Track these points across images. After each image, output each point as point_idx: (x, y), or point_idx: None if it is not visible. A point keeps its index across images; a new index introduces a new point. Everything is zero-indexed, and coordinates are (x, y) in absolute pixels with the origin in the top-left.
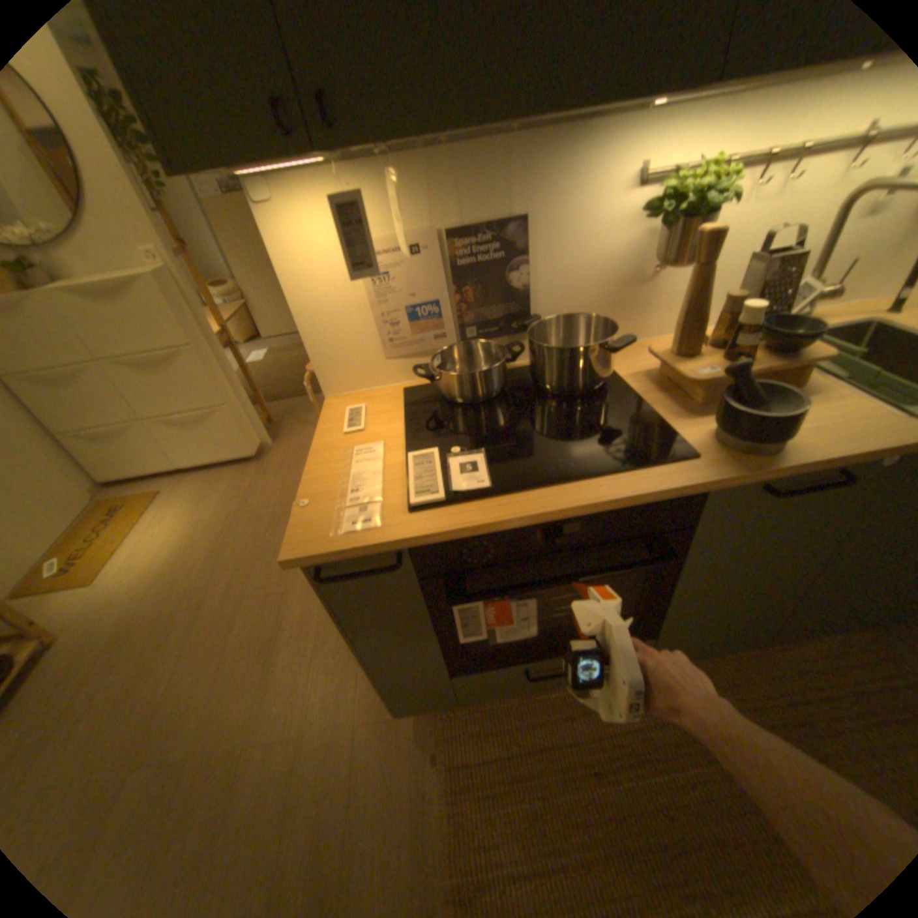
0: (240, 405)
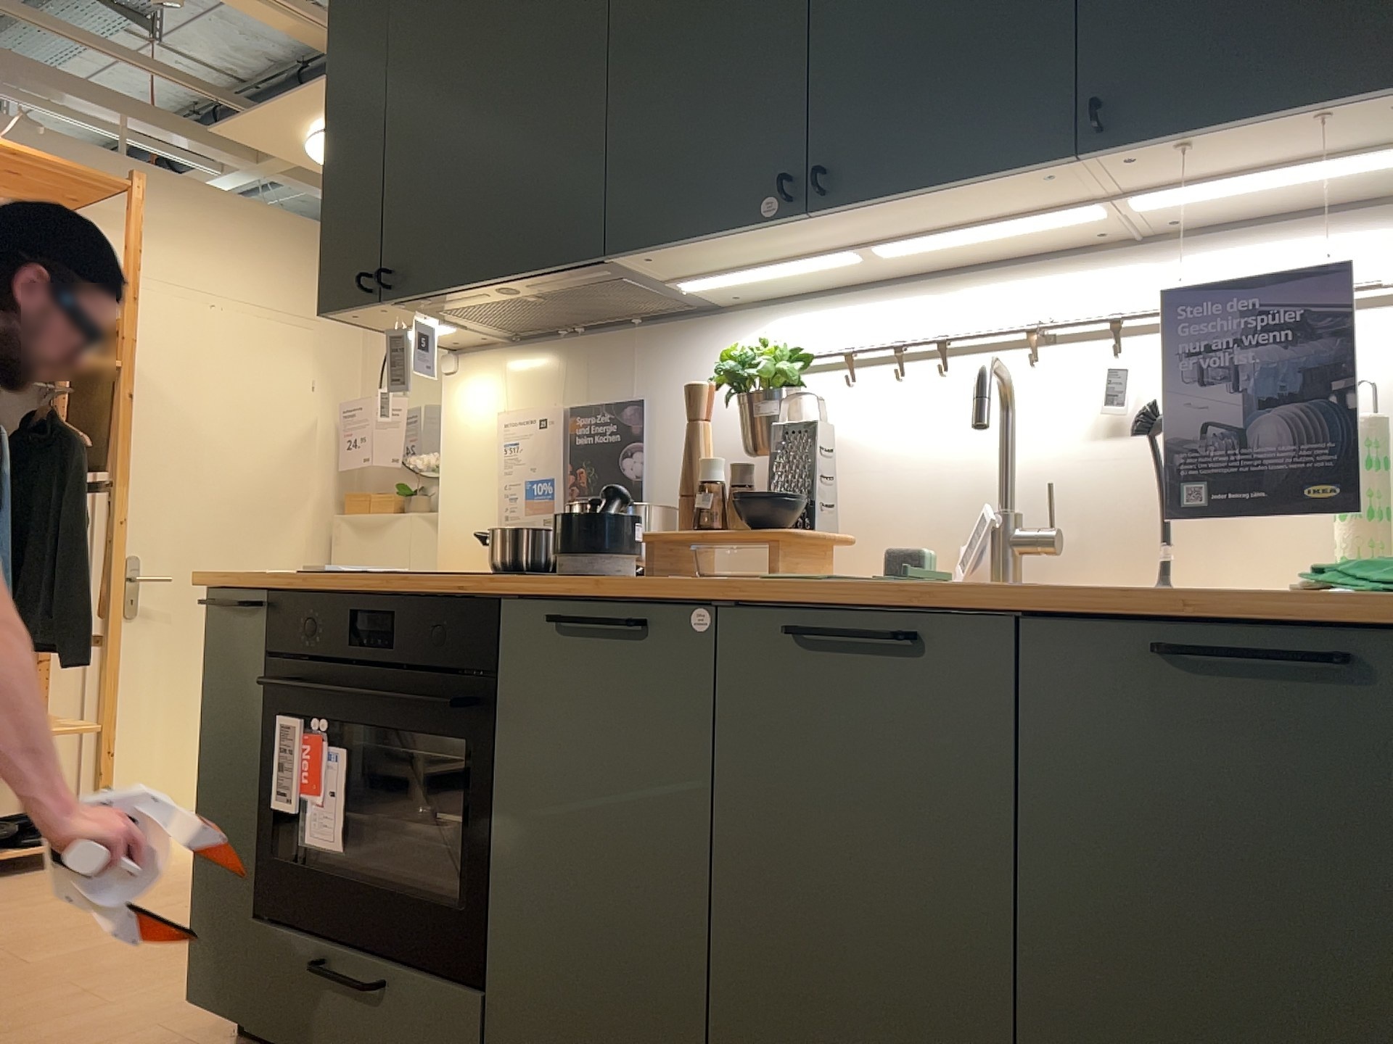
0: None
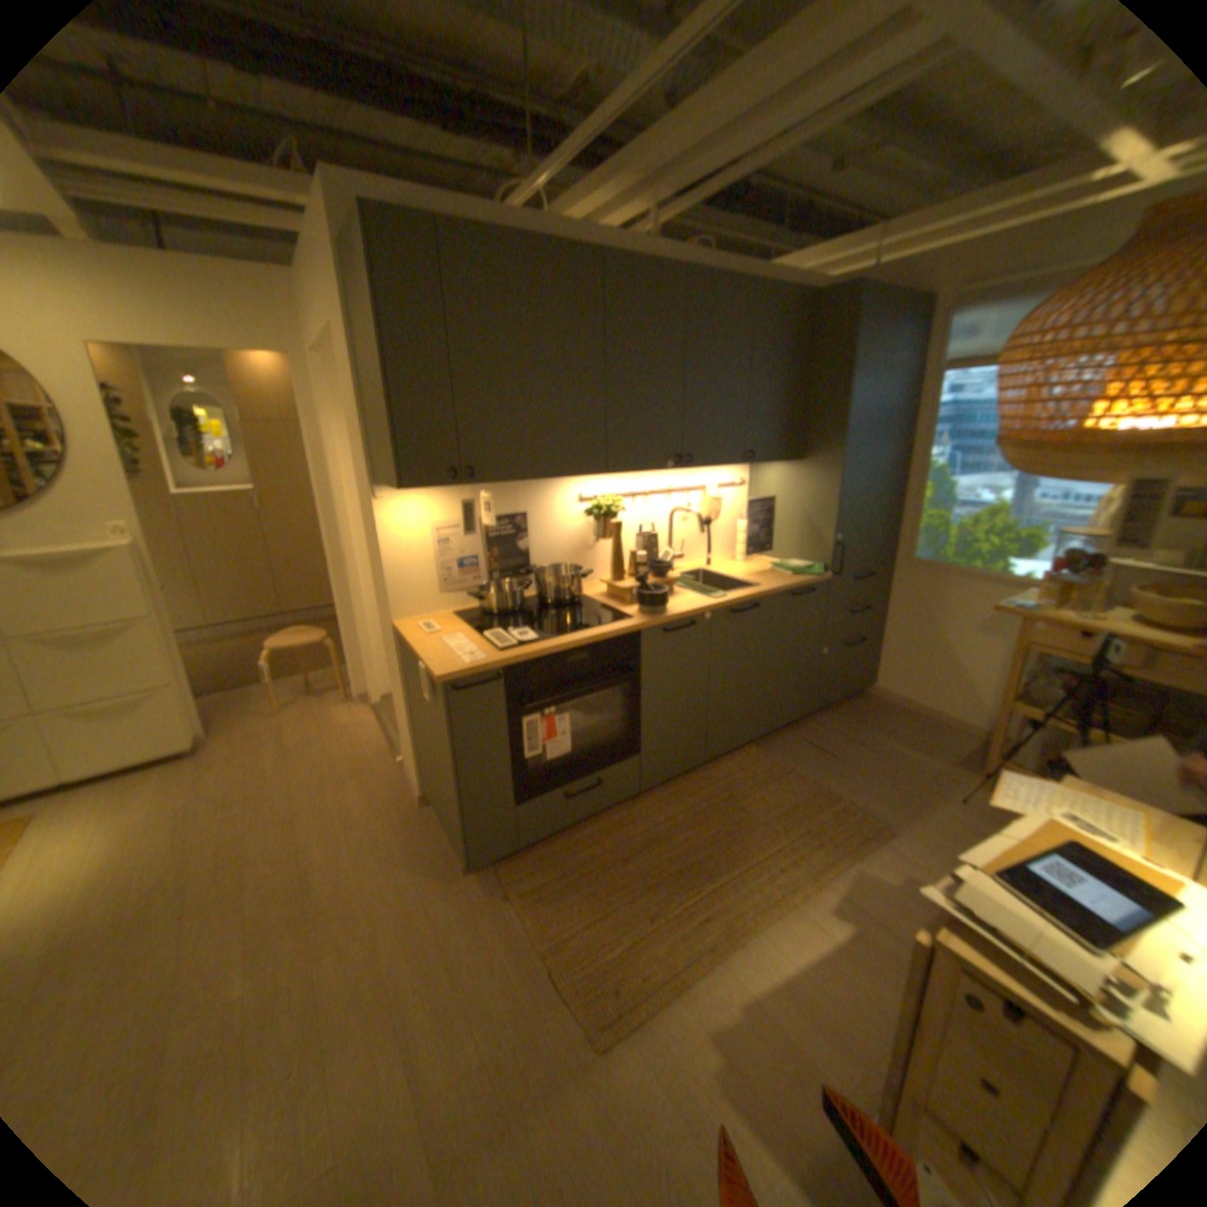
0: (178, 692)
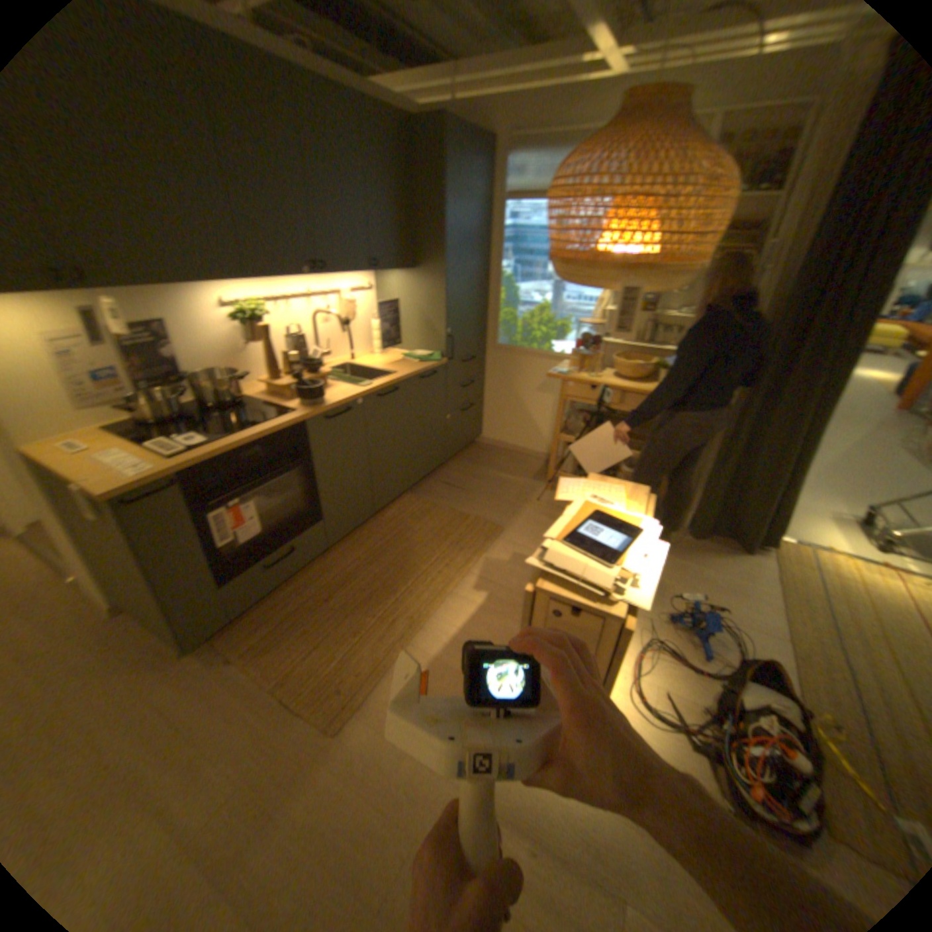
0: None
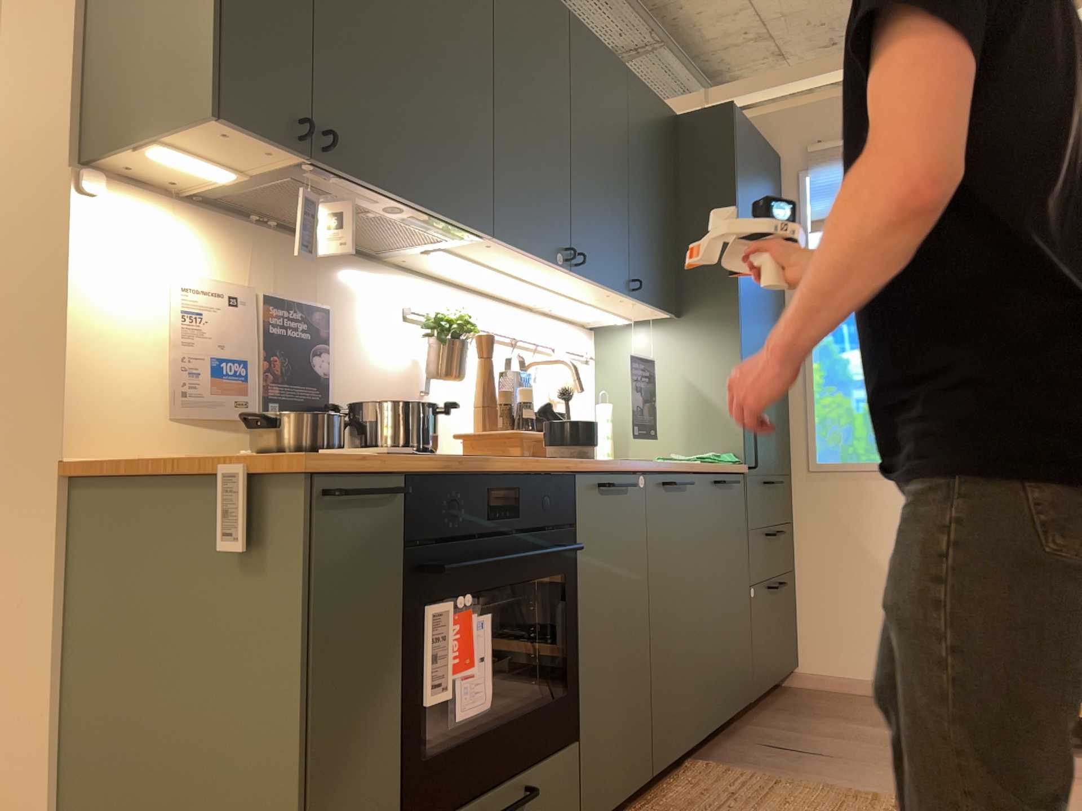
0: None
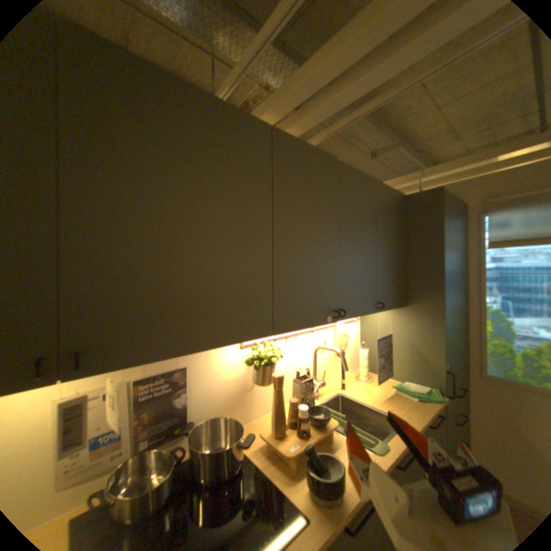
0: None
